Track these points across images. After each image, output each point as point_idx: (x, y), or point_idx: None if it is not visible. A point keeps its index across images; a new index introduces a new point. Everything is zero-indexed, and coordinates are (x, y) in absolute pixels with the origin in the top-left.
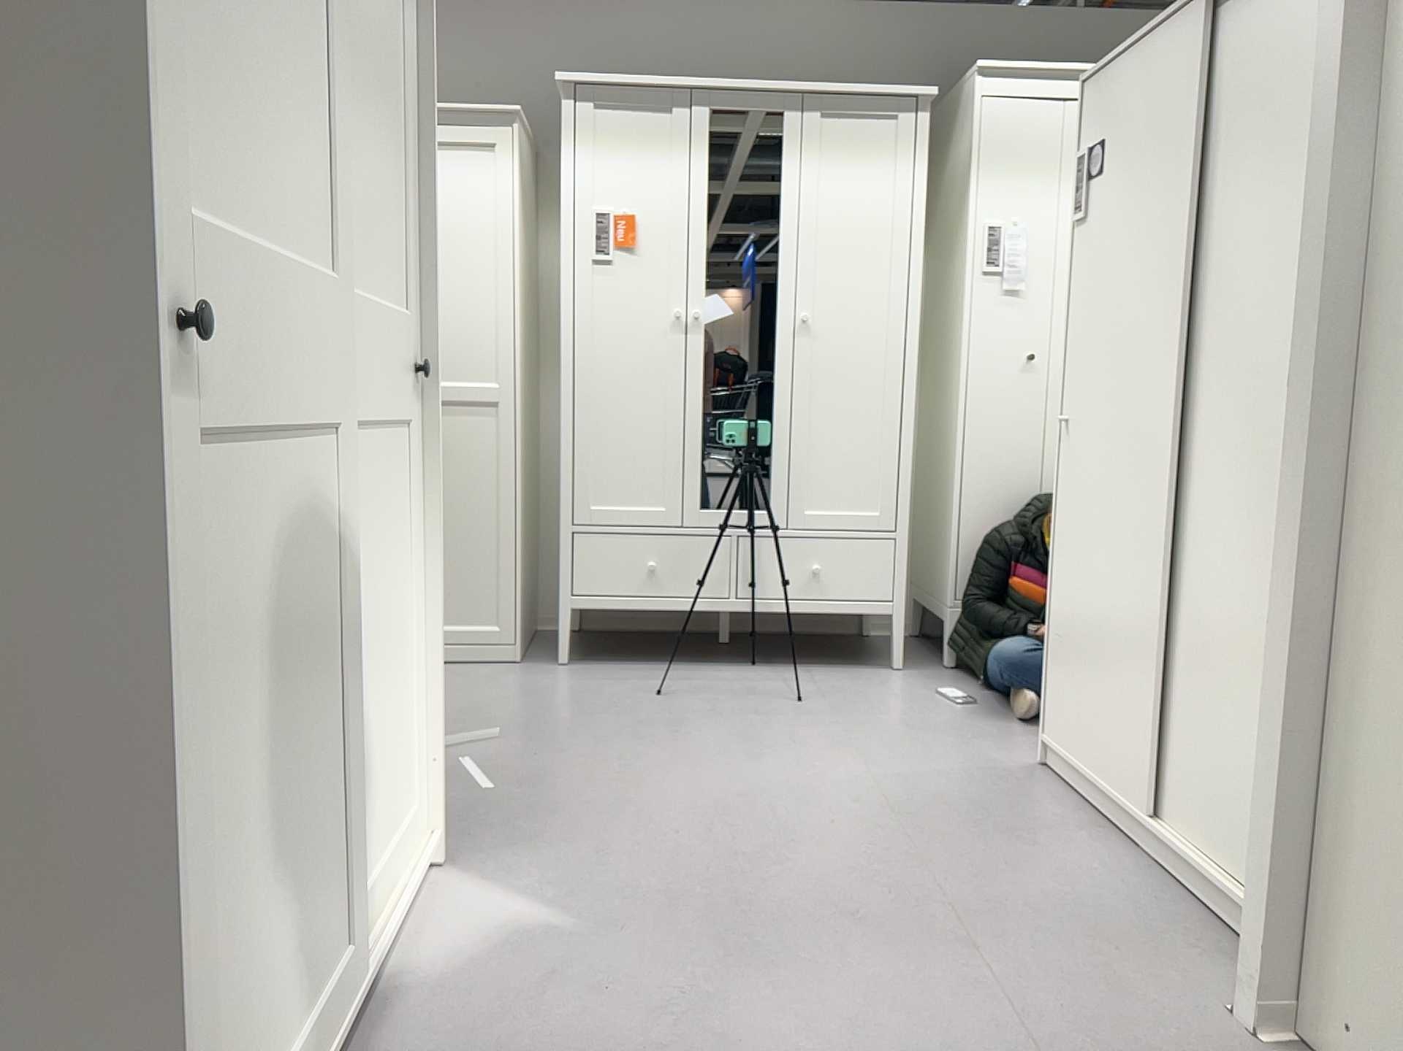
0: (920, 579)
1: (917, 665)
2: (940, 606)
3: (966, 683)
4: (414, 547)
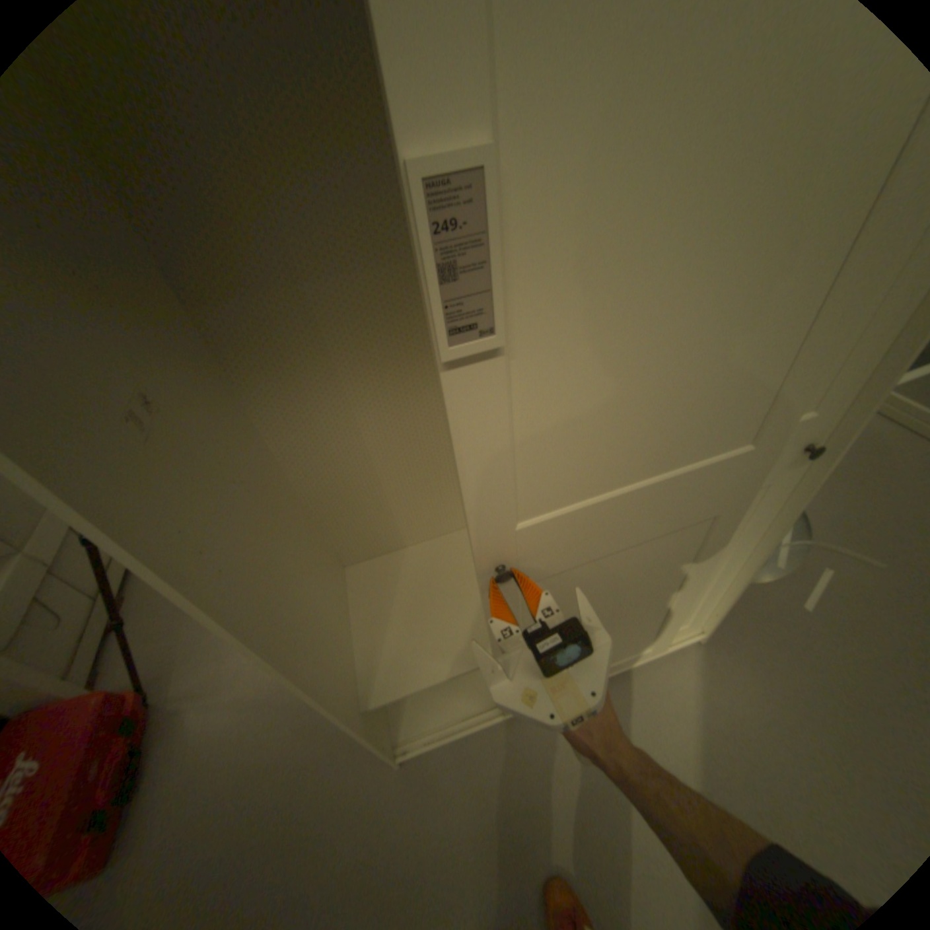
0: None
1: None
2: None
3: None
4: (756, 537)
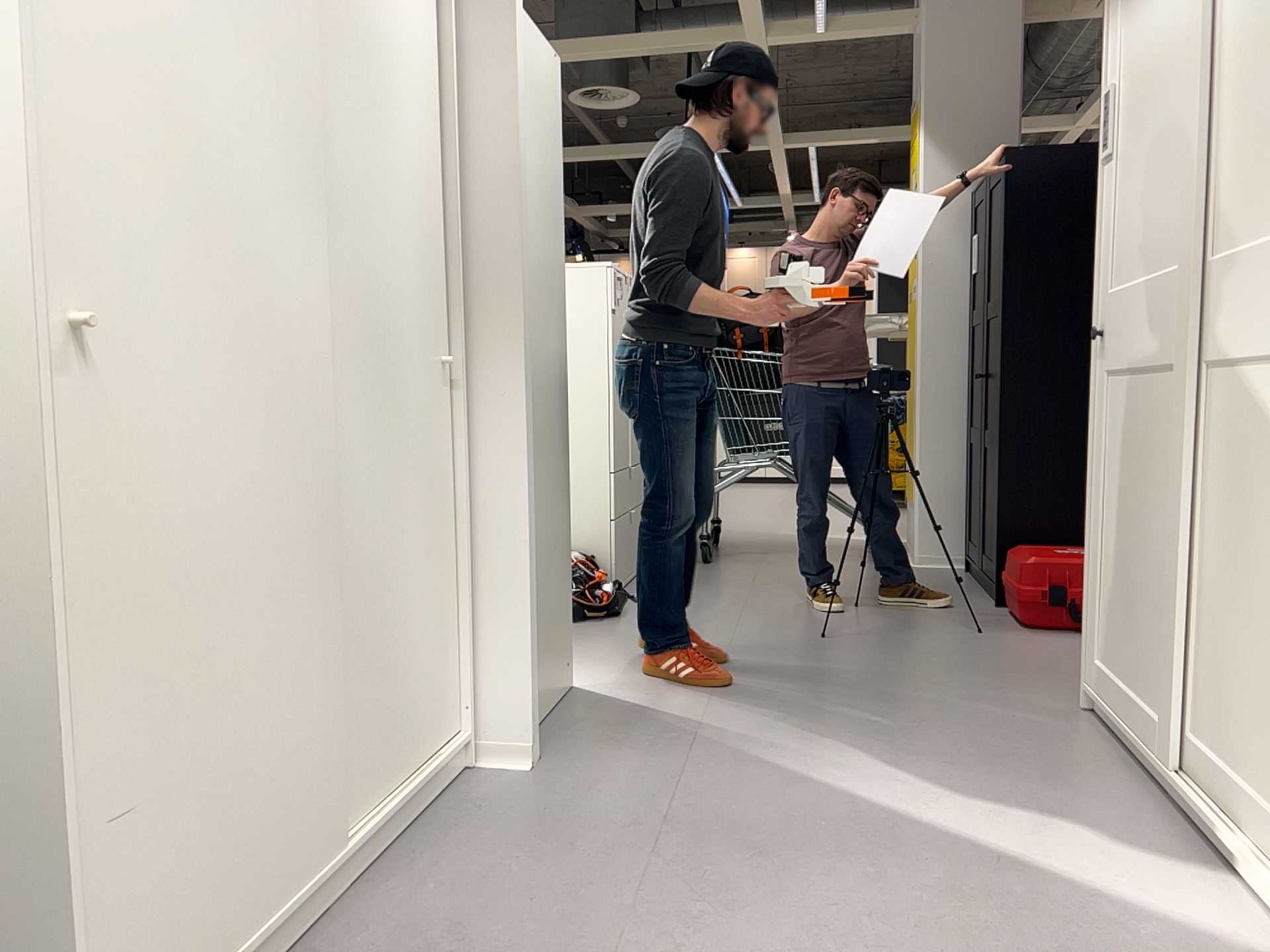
0: None
1: None
2: None
3: None
4: None
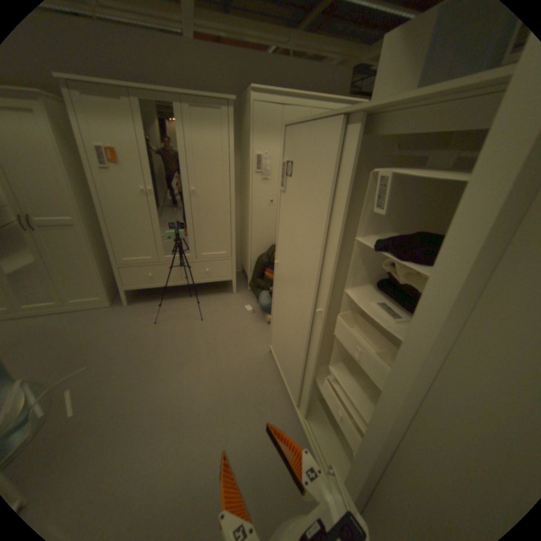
0: (242, 258)
1: (240, 289)
2: (246, 272)
3: (252, 299)
4: None
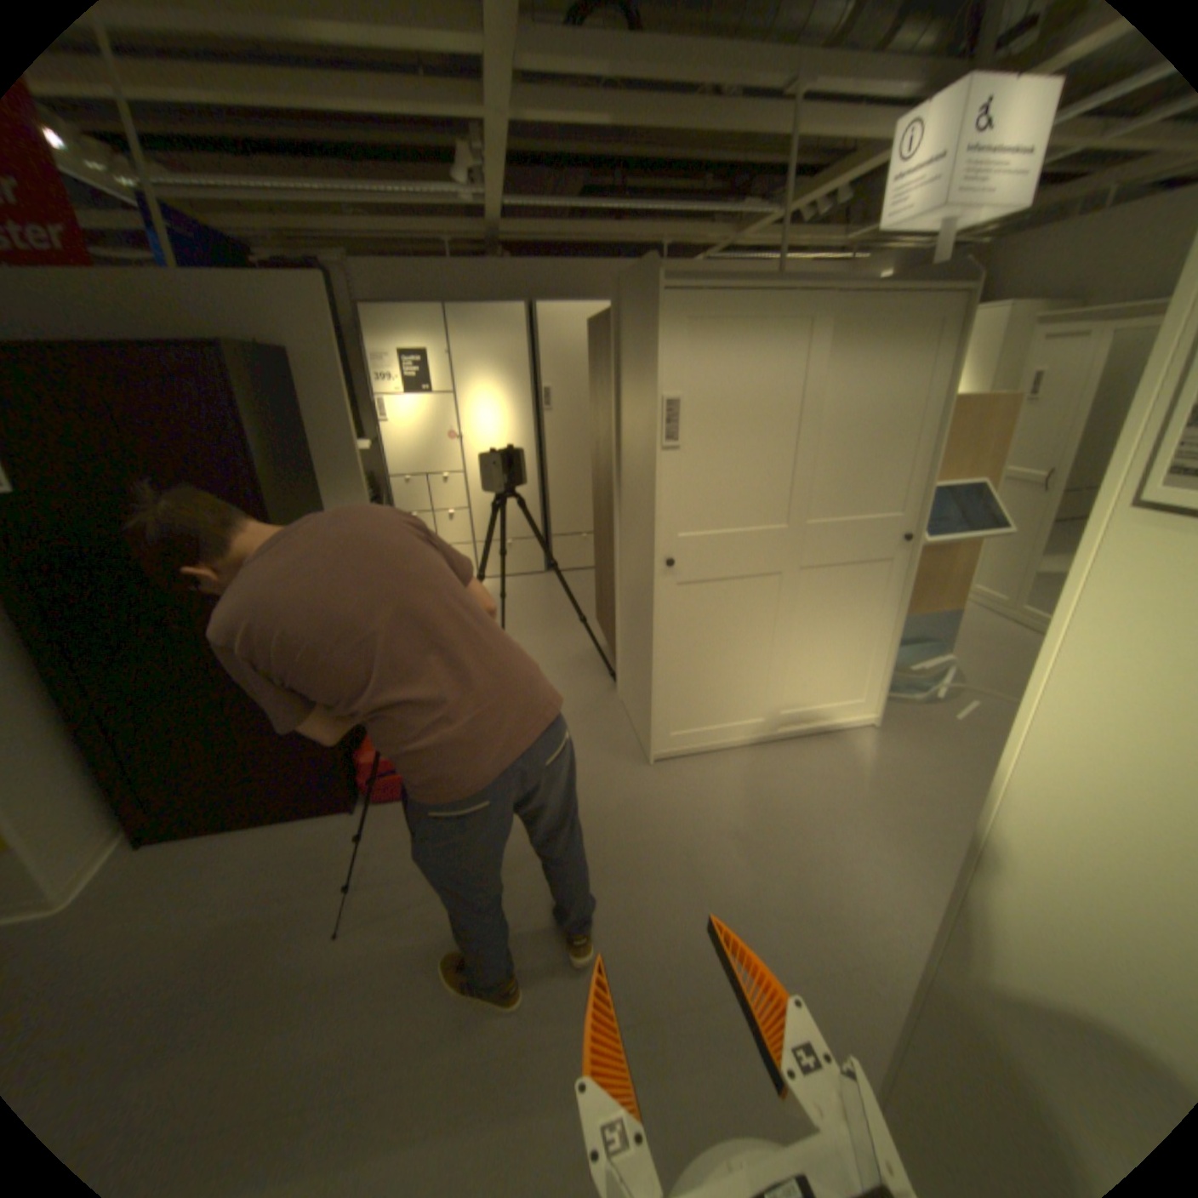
0: None
1: None
2: None
3: None
4: (894, 607)
